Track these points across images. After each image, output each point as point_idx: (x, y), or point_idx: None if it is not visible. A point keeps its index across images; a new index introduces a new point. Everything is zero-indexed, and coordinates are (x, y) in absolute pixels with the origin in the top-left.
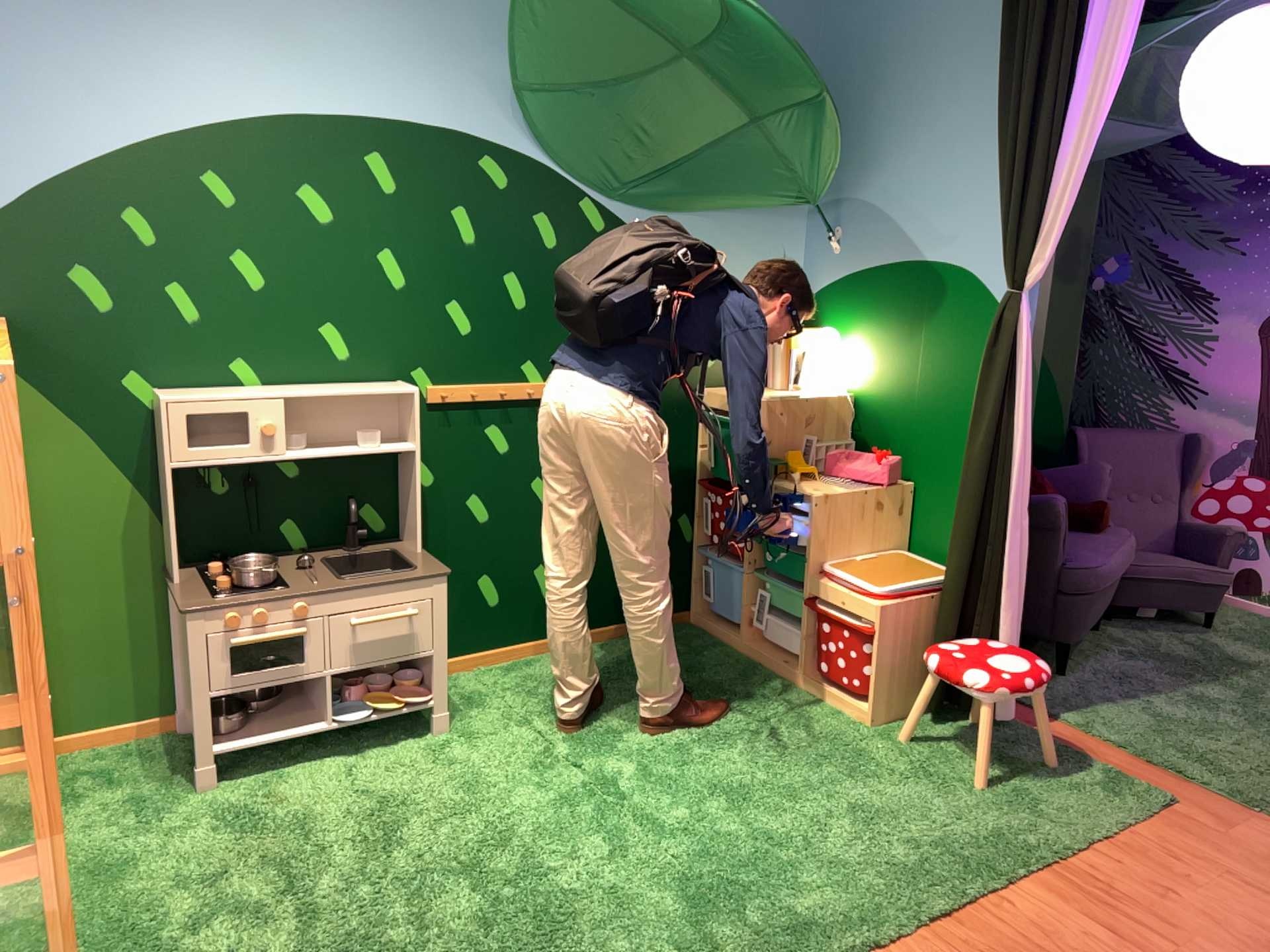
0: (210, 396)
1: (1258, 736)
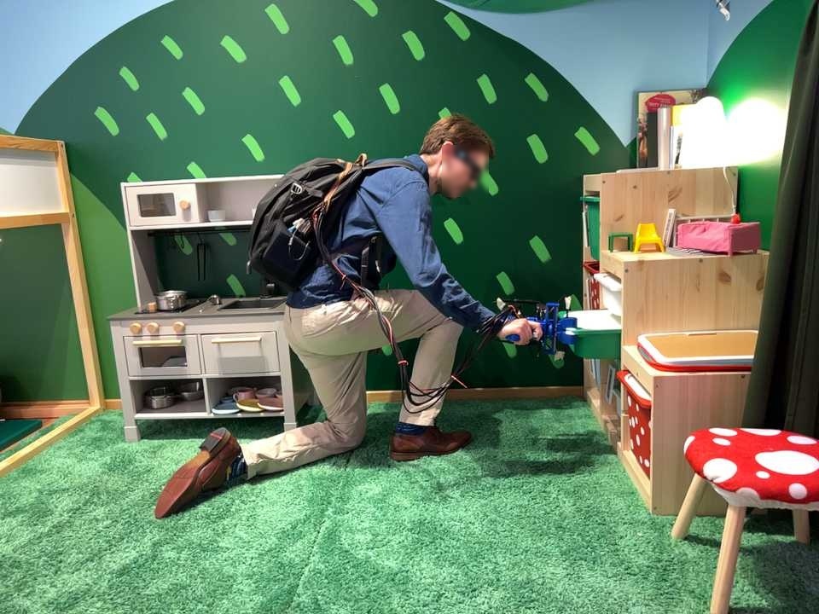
0: (152, 183)
1: None
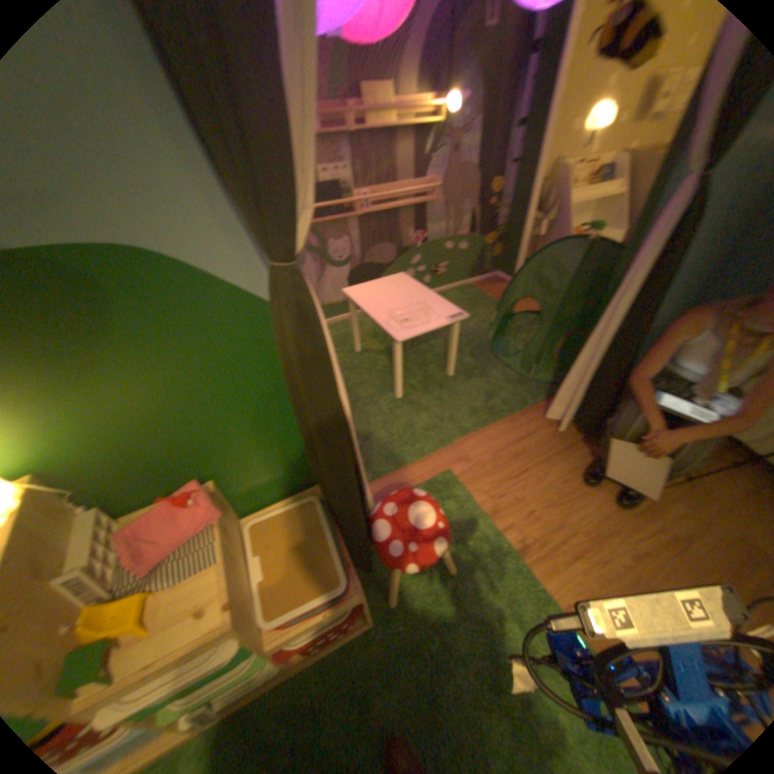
0: None
1: (396, 404)
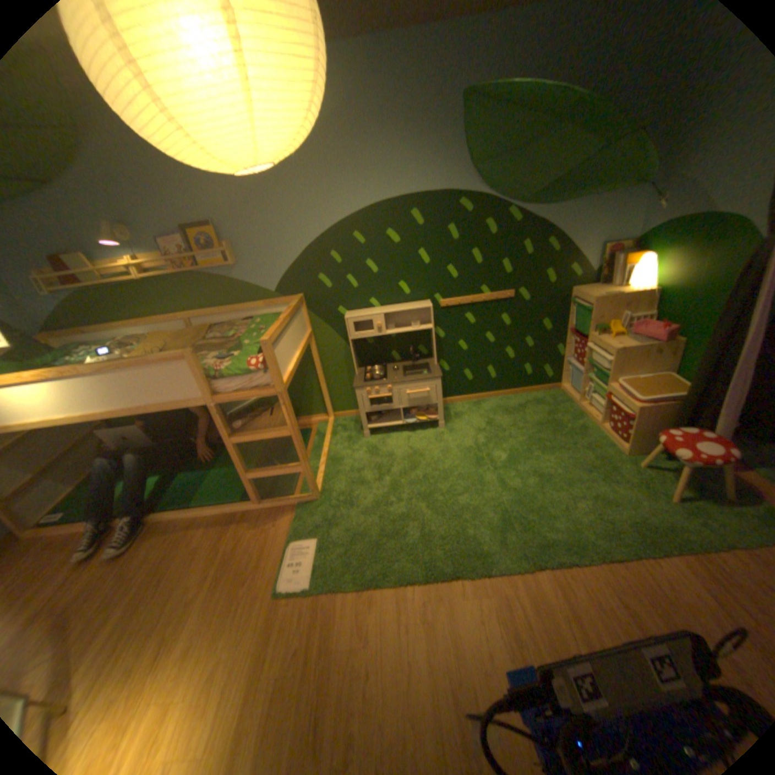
0: (357, 314)
1: None
